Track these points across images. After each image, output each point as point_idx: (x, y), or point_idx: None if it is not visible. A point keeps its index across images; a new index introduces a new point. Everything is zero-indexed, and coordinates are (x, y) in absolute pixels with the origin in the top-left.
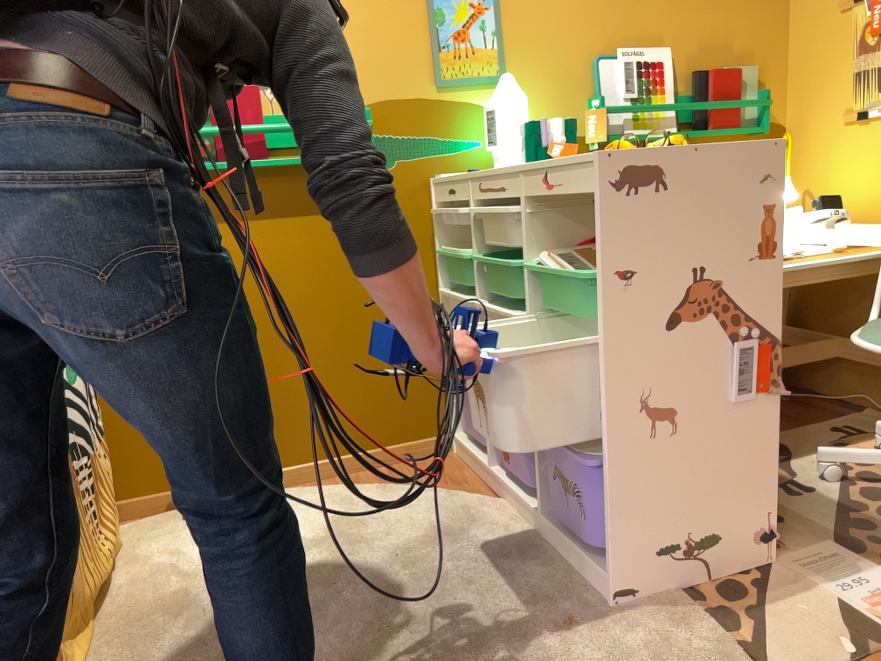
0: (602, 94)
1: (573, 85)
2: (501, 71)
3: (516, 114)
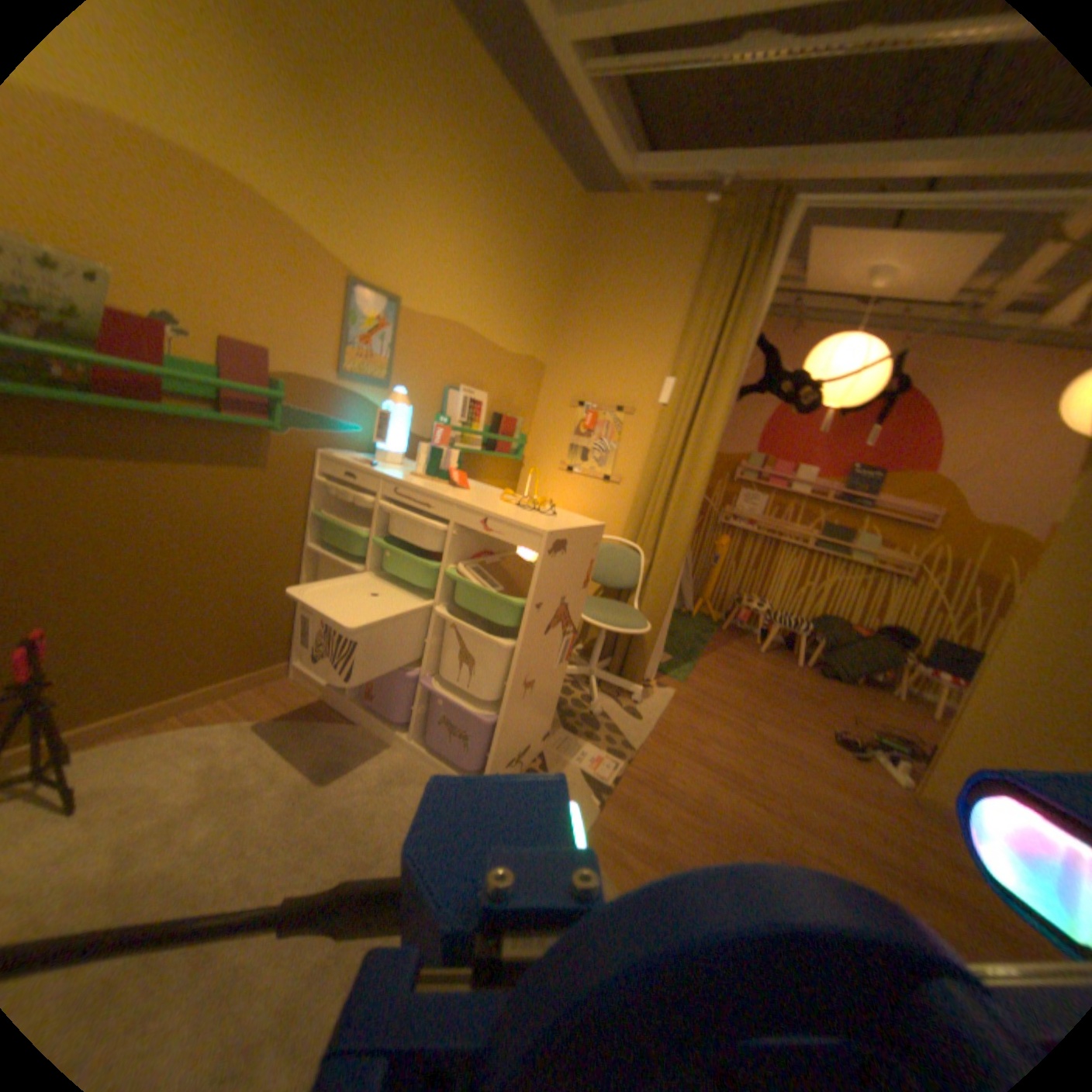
0: (446, 415)
1: (429, 402)
2: (388, 378)
3: (405, 424)
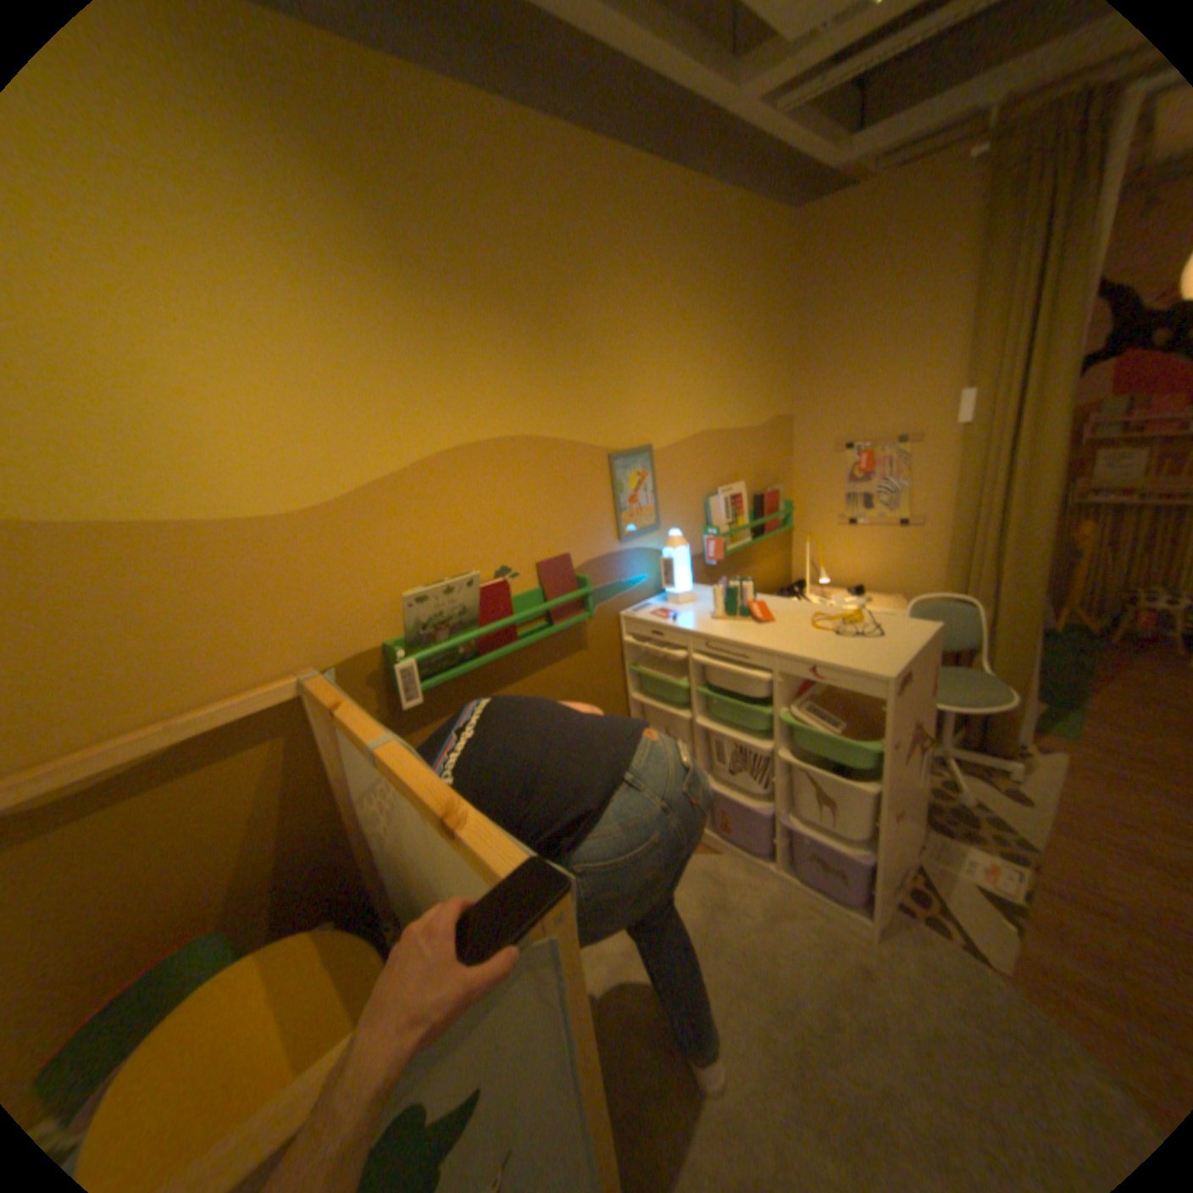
0: (711, 522)
1: (694, 518)
2: (656, 519)
3: (686, 560)
